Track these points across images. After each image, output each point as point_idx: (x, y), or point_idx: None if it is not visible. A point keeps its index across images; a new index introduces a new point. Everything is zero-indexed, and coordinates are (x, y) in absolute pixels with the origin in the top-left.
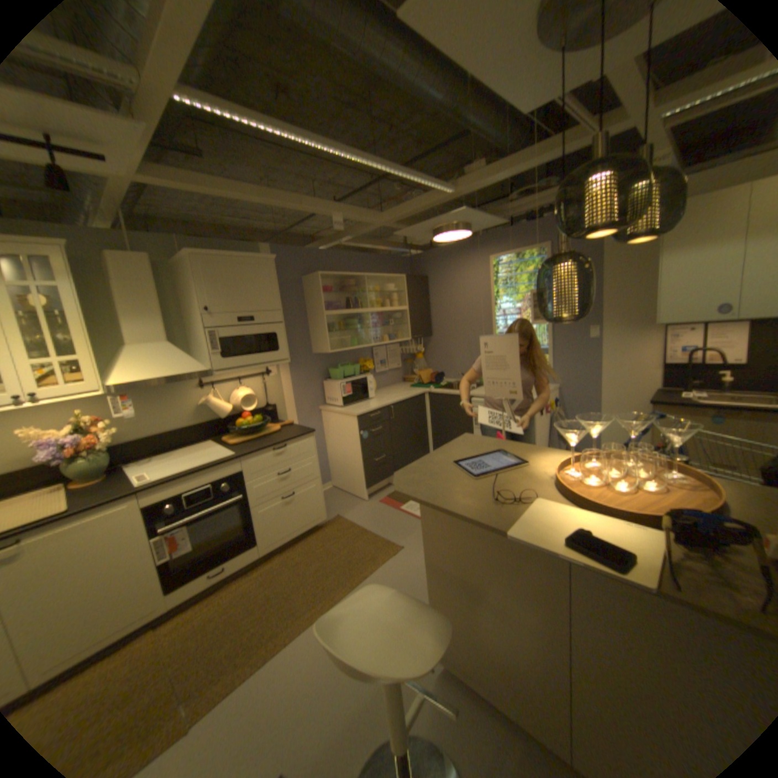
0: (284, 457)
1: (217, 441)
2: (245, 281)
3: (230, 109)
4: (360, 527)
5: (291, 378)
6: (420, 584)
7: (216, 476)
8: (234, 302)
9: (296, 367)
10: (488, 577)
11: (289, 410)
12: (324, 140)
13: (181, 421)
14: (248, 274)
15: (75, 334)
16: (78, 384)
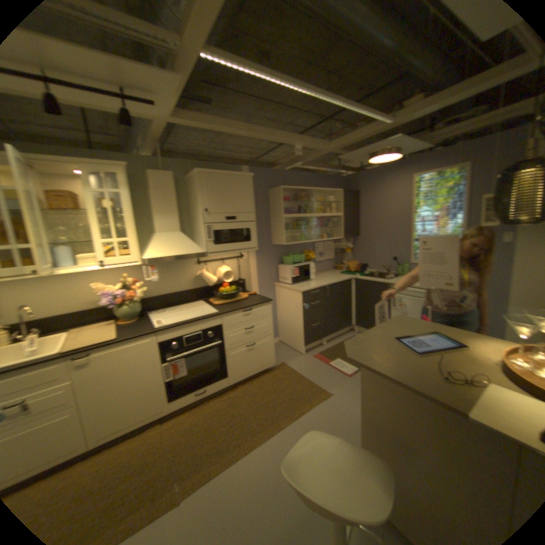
0: (249, 317)
1: (204, 302)
2: (231, 191)
3: (236, 61)
4: (298, 373)
5: (255, 261)
6: (346, 426)
7: (204, 326)
8: (223, 206)
9: (259, 254)
10: (423, 440)
11: (253, 284)
12: (299, 83)
13: (183, 286)
14: (233, 186)
15: (125, 224)
16: (124, 257)
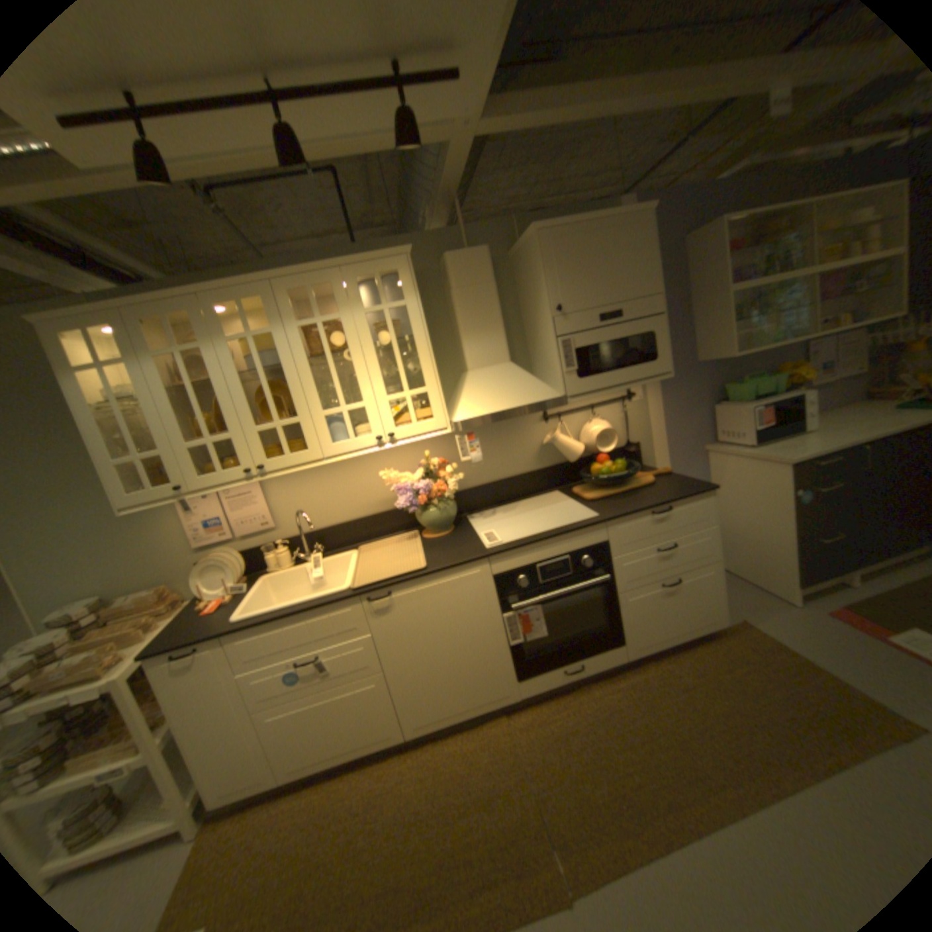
0: (668, 527)
1: (565, 494)
2: (610, 255)
3: None
4: (799, 656)
5: (663, 404)
6: None
7: (575, 545)
8: (595, 292)
9: (671, 386)
10: None
11: (659, 452)
12: None
13: (523, 465)
14: (615, 243)
15: (423, 363)
16: (428, 422)
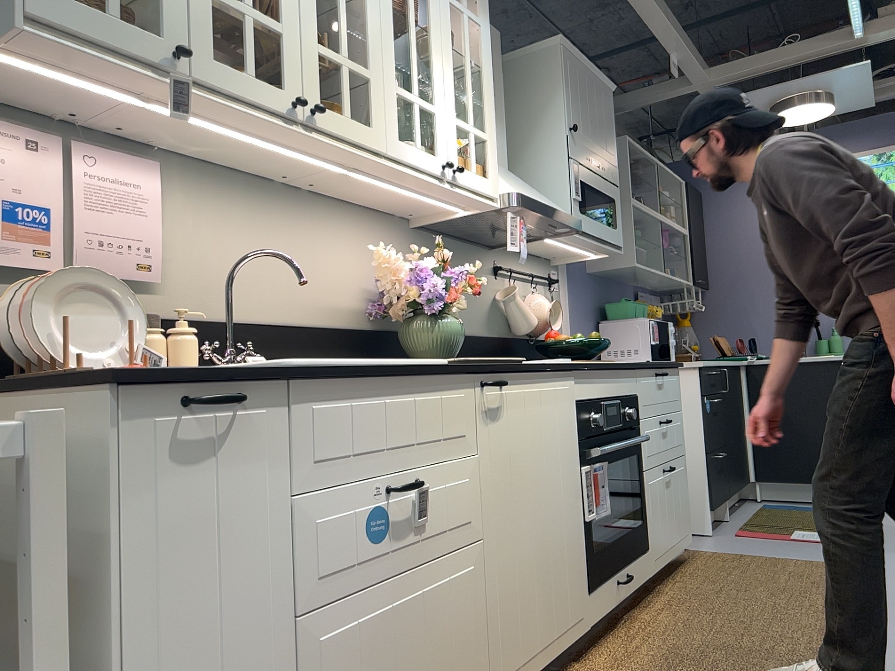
0: (664, 395)
1: None
2: (596, 109)
3: None
4: (756, 555)
5: (571, 304)
6: None
7: (622, 388)
8: (589, 134)
9: (575, 287)
10: None
11: None
12: None
13: (477, 323)
14: (598, 101)
15: (487, 102)
16: (484, 178)
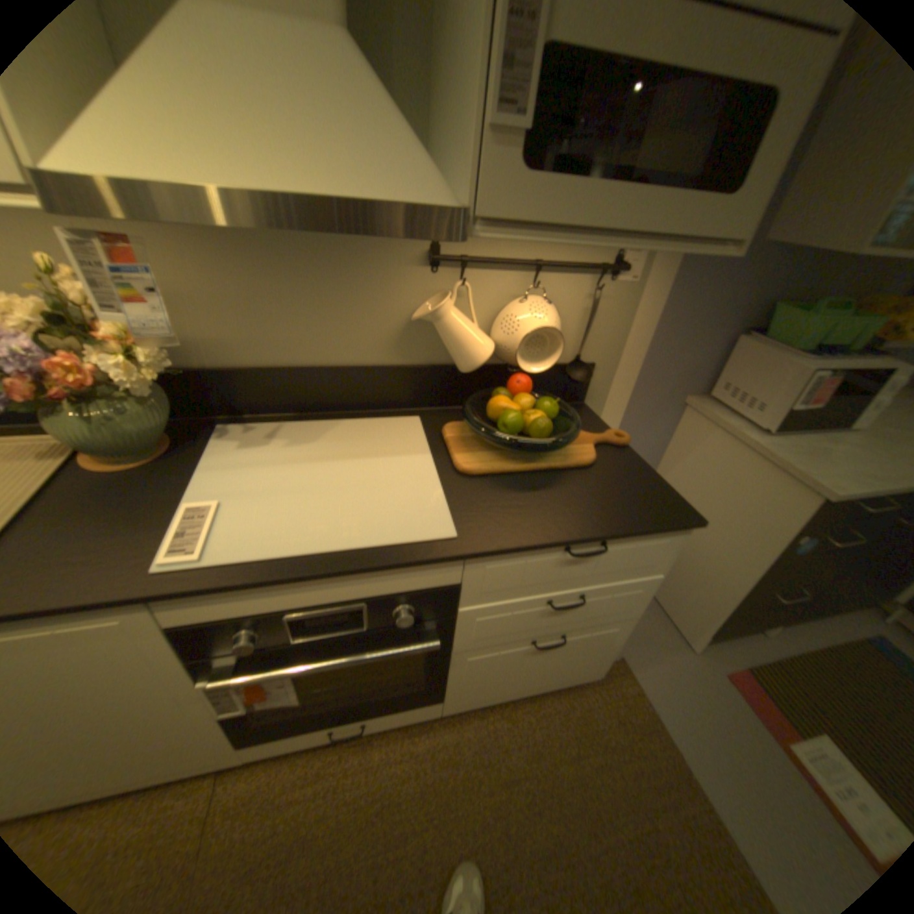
0: (584, 571)
1: (430, 428)
2: None
3: None
4: (675, 749)
5: (666, 303)
6: None
7: (384, 588)
8: None
9: (697, 271)
10: None
11: (619, 387)
12: None
13: (363, 348)
14: None
15: None
16: None
